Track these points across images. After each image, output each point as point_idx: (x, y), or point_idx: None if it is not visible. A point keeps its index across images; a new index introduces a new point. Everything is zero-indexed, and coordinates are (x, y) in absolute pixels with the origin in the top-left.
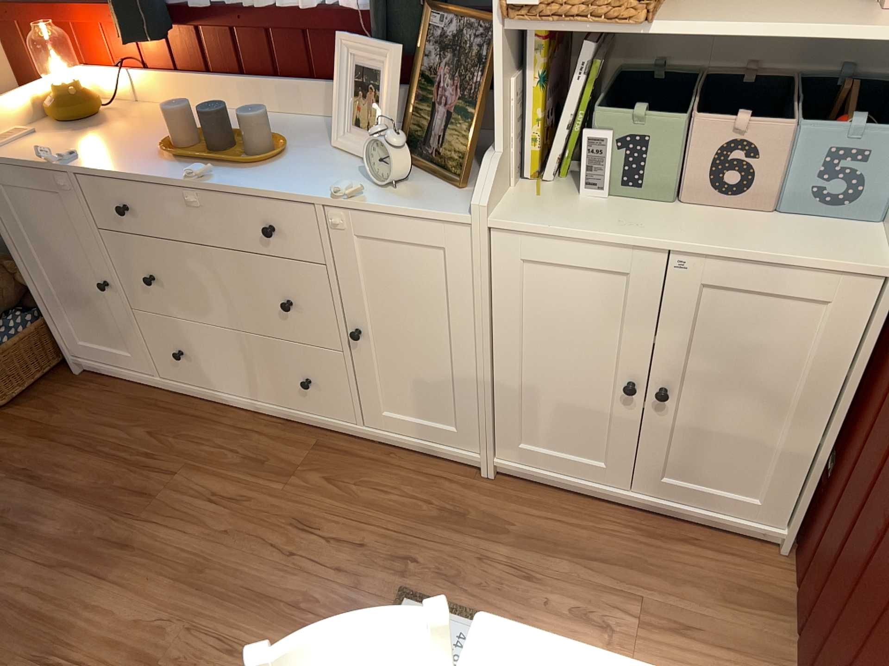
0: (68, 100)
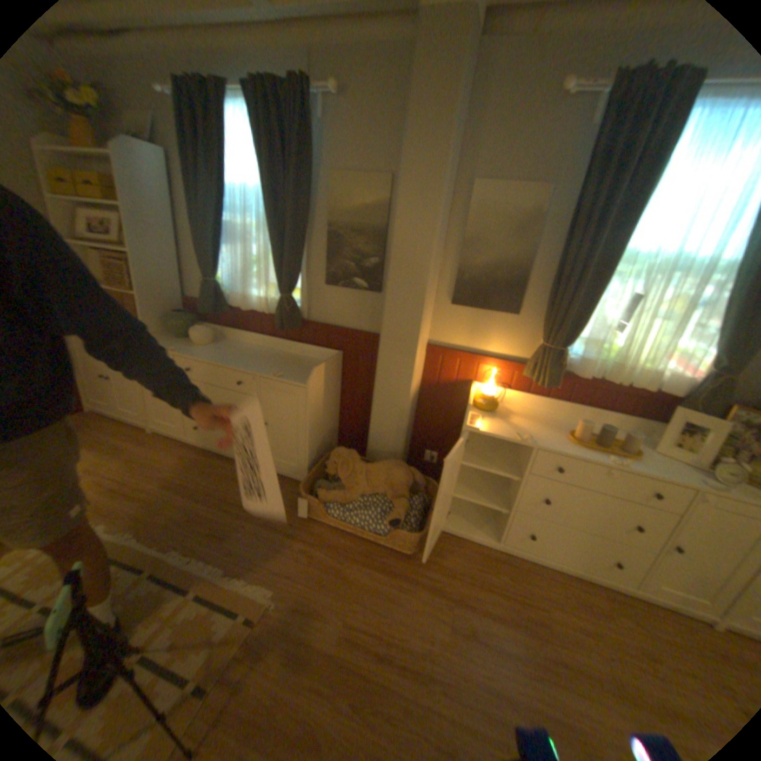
0: (487, 398)
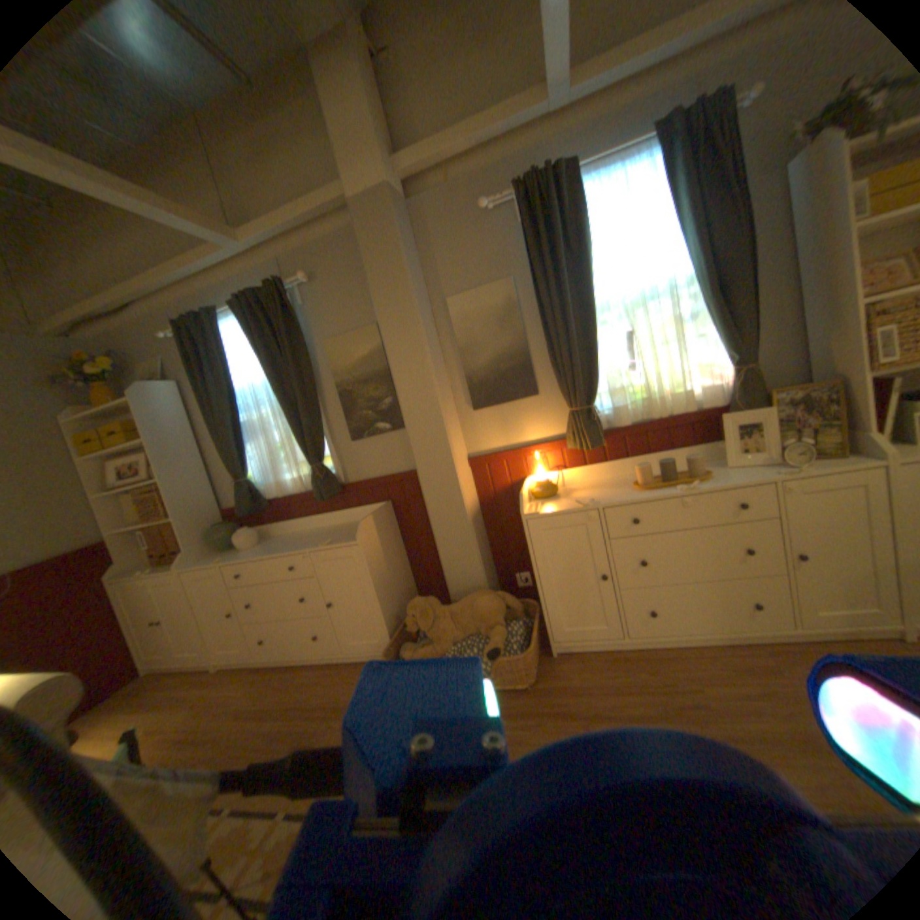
0: (541, 483)
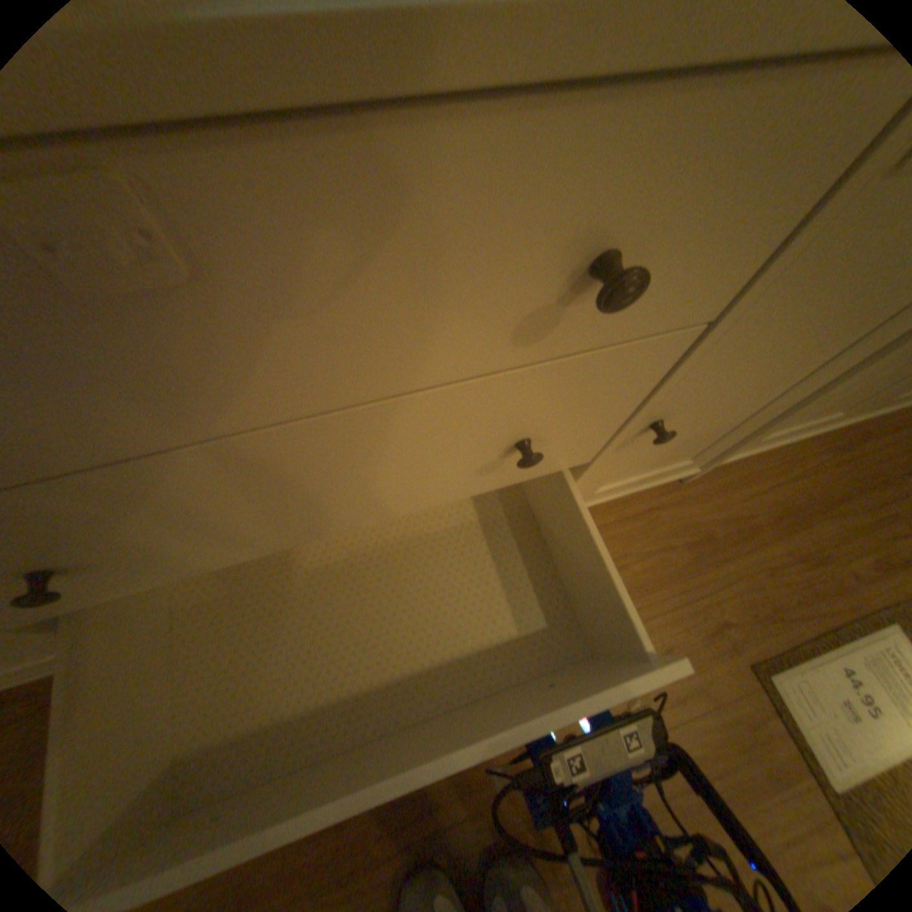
0: None
